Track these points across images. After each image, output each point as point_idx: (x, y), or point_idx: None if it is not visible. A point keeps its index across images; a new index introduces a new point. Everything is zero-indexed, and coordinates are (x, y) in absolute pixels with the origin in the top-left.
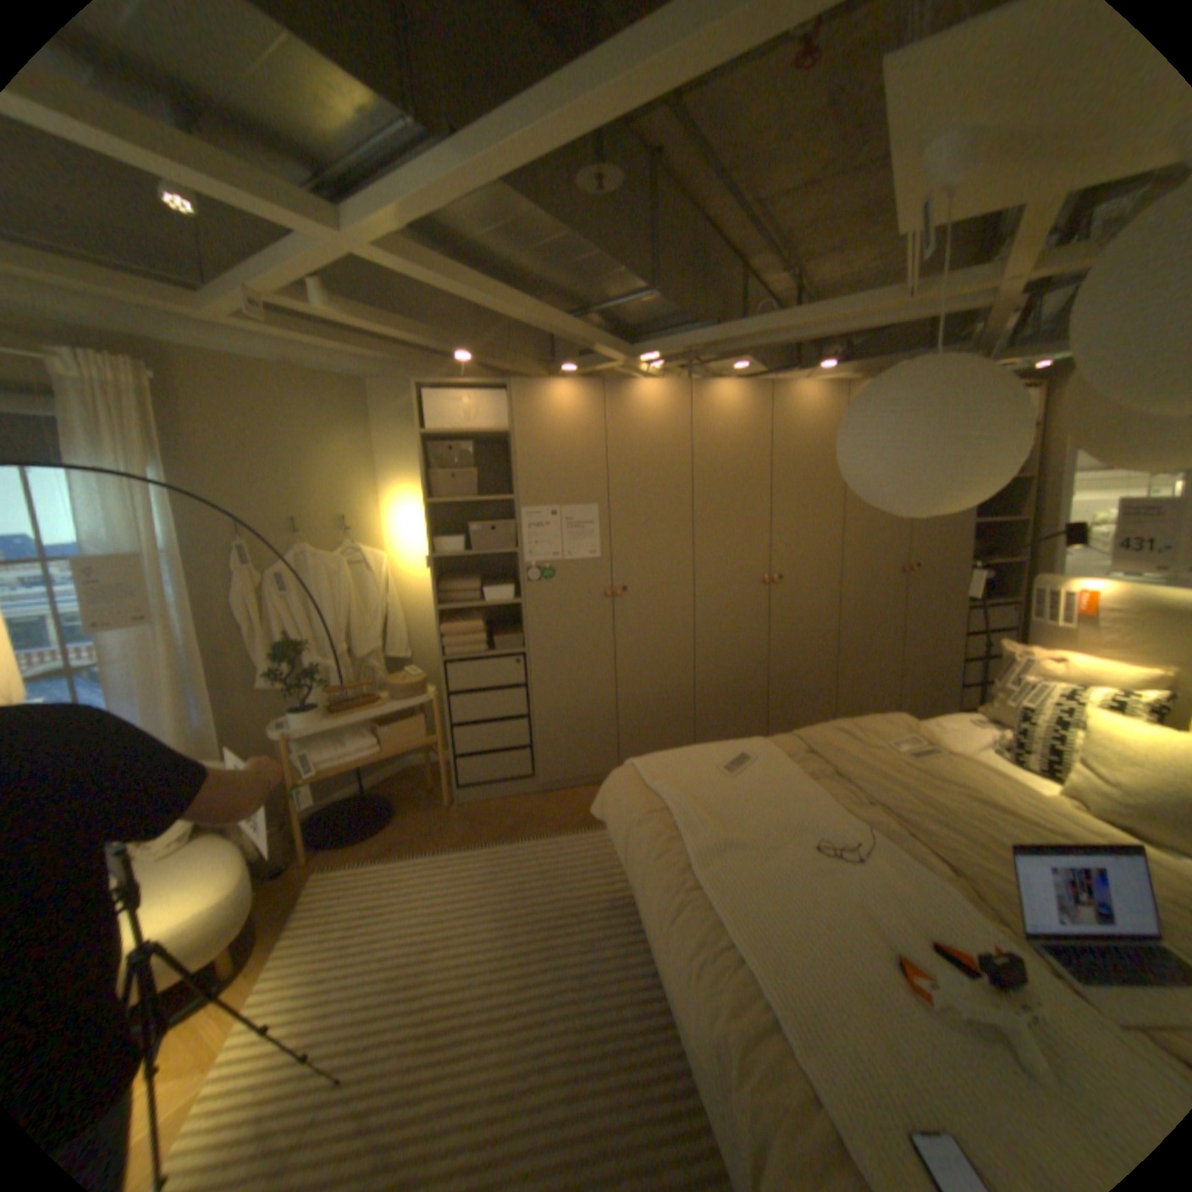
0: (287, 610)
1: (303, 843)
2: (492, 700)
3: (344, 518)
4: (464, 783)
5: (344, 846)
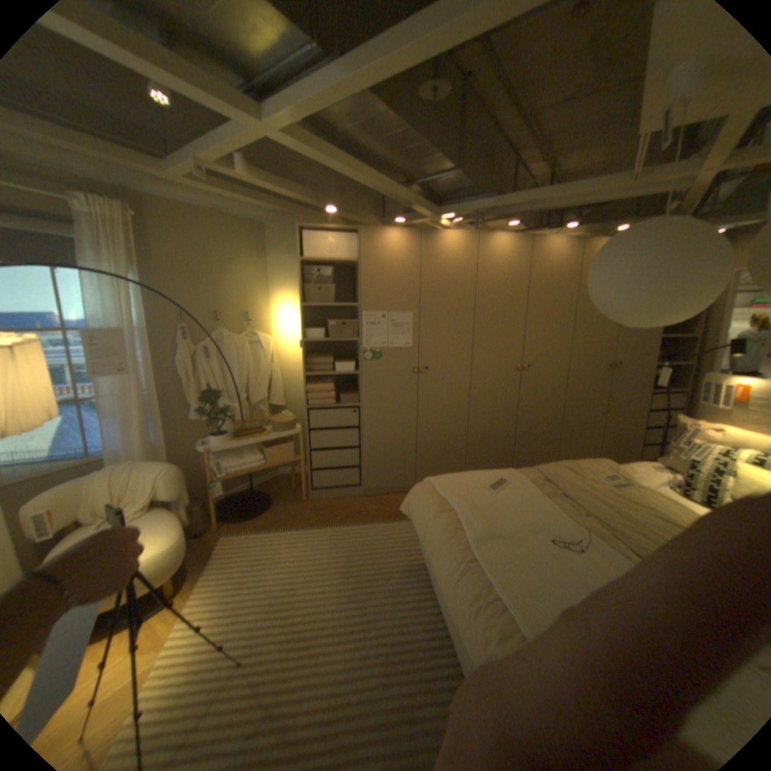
0: (211, 369)
1: (217, 517)
2: (337, 434)
3: (248, 312)
4: (317, 486)
5: (241, 520)
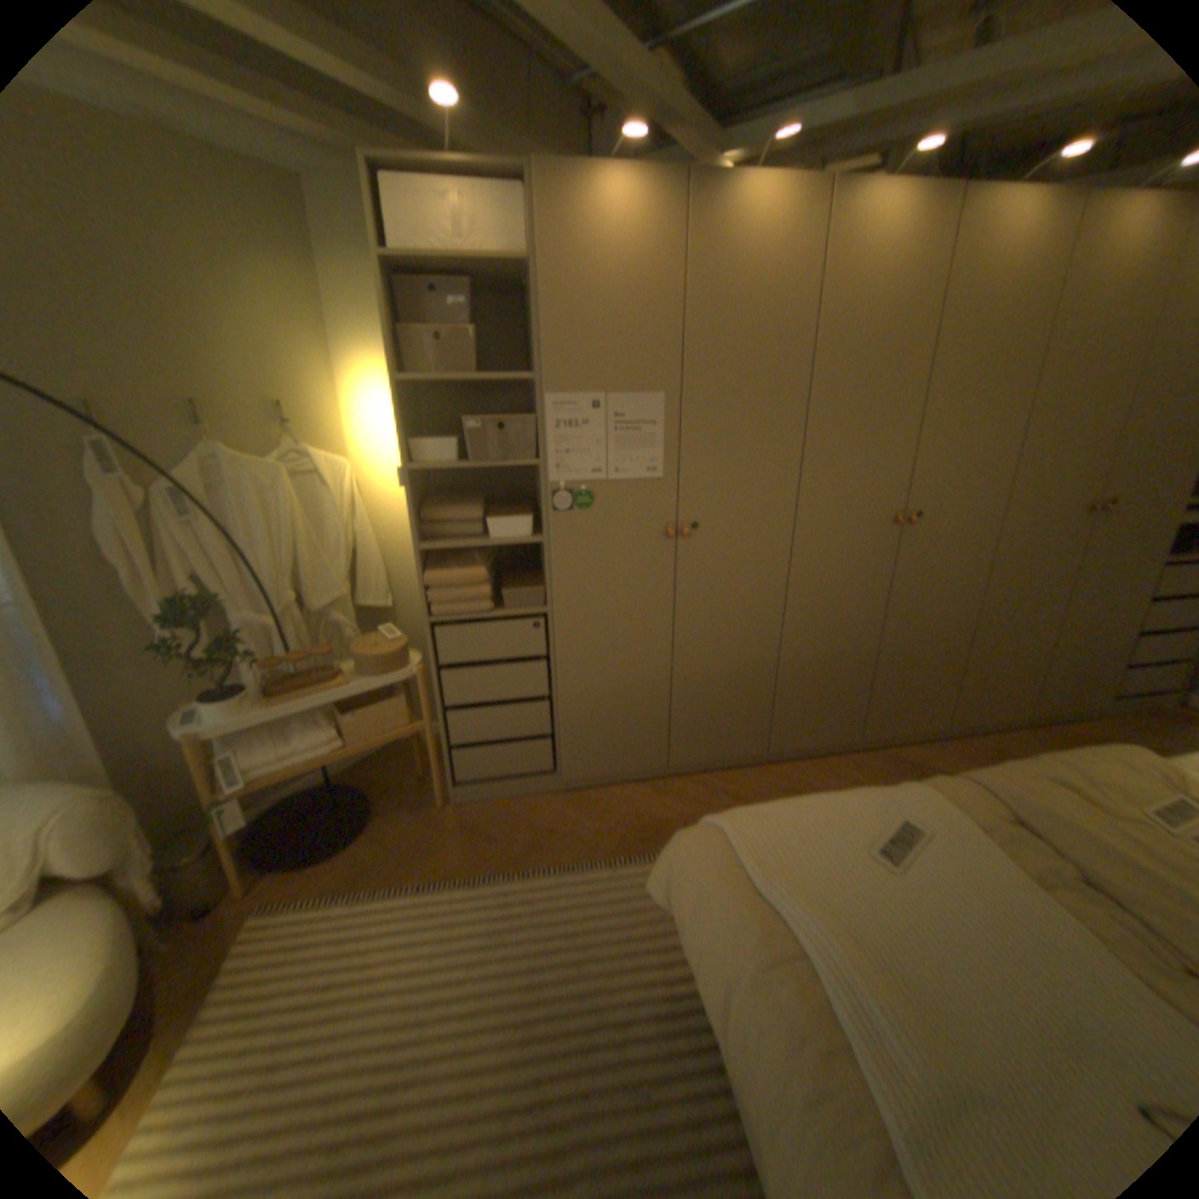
0: (197, 542)
1: (239, 869)
2: (500, 675)
3: (281, 403)
4: (463, 778)
5: (300, 865)
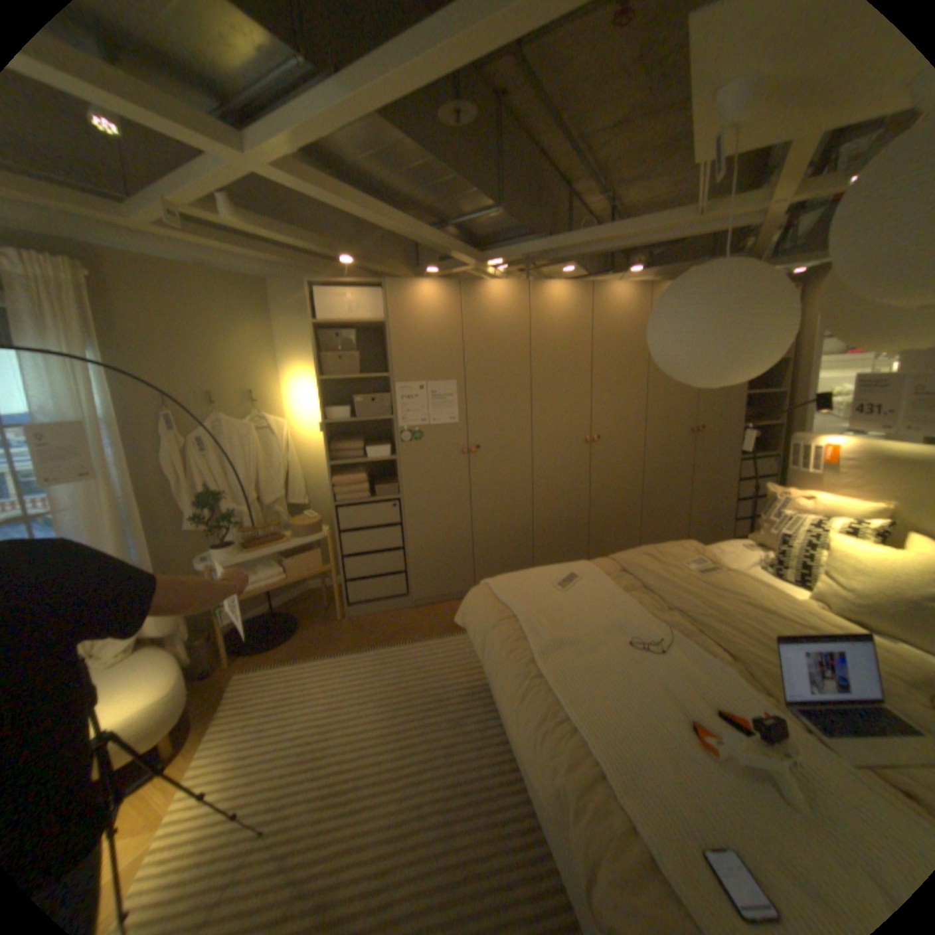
0: (207, 467)
1: (226, 651)
2: (374, 536)
3: (252, 392)
4: (353, 601)
5: (259, 652)
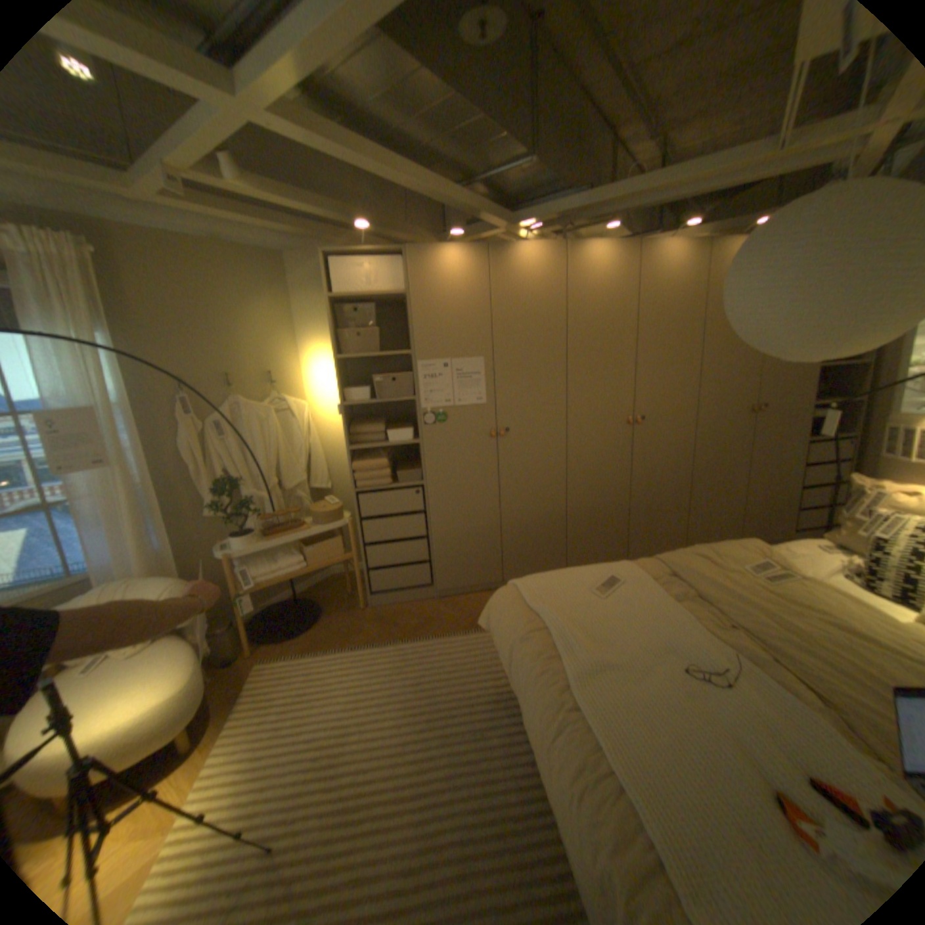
0: (226, 451)
1: (248, 640)
2: (397, 524)
3: (271, 373)
4: (376, 590)
5: (281, 641)
